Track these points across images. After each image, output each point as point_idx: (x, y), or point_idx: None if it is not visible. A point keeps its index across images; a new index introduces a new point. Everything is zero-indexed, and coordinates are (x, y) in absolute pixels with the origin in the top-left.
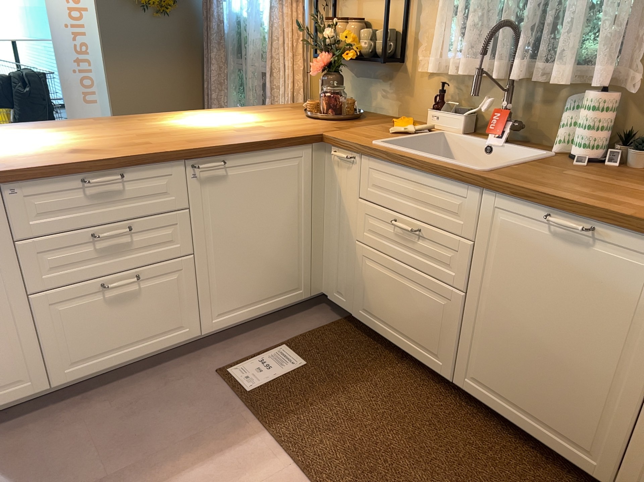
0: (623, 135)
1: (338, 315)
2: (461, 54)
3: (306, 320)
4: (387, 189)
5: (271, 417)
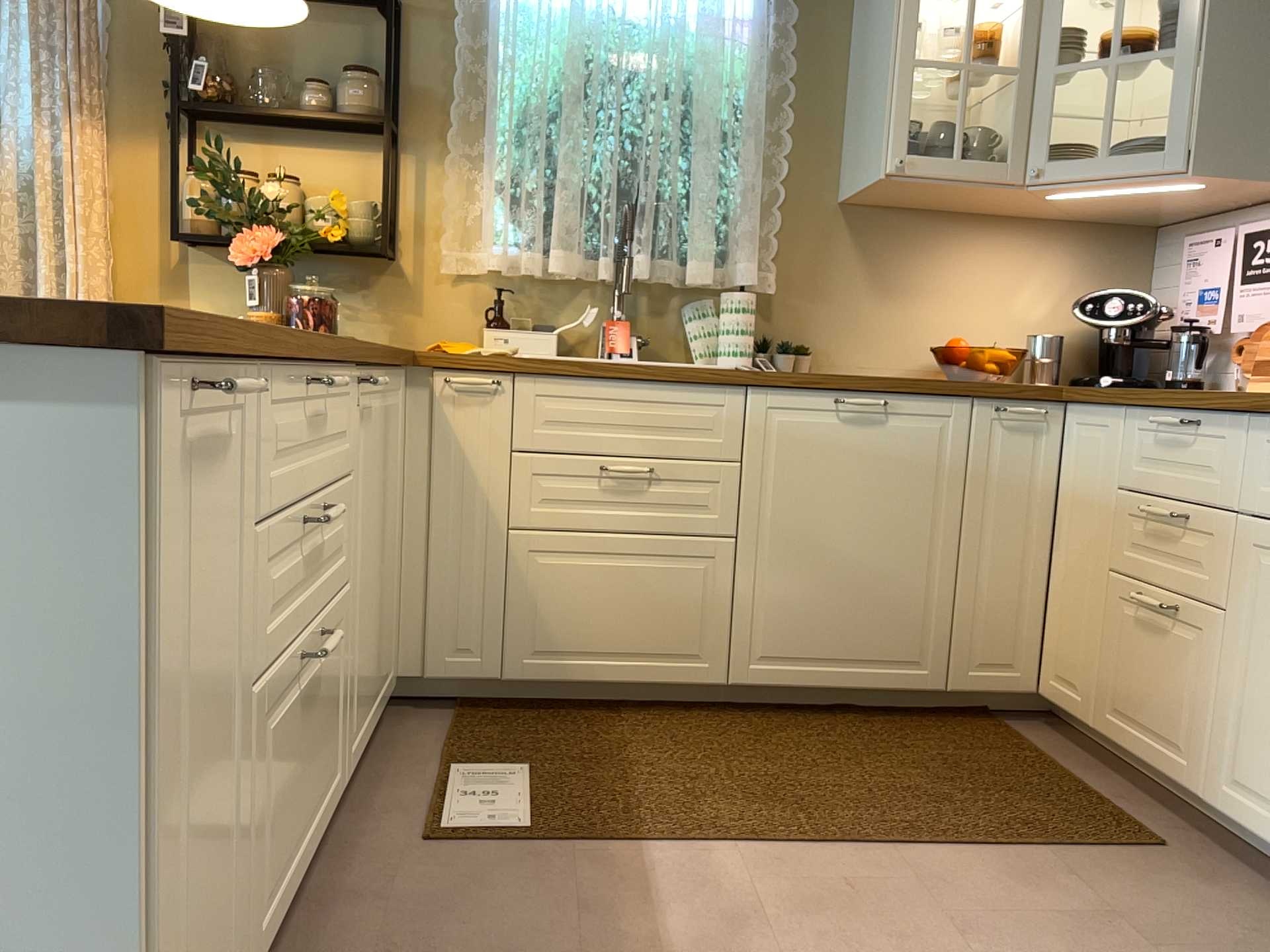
0: (756, 341)
1: (440, 709)
2: (536, 245)
3: (407, 733)
4: (575, 423)
5: (616, 832)
